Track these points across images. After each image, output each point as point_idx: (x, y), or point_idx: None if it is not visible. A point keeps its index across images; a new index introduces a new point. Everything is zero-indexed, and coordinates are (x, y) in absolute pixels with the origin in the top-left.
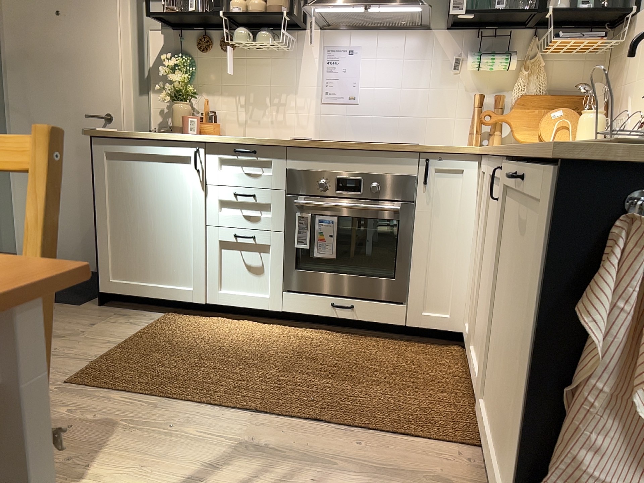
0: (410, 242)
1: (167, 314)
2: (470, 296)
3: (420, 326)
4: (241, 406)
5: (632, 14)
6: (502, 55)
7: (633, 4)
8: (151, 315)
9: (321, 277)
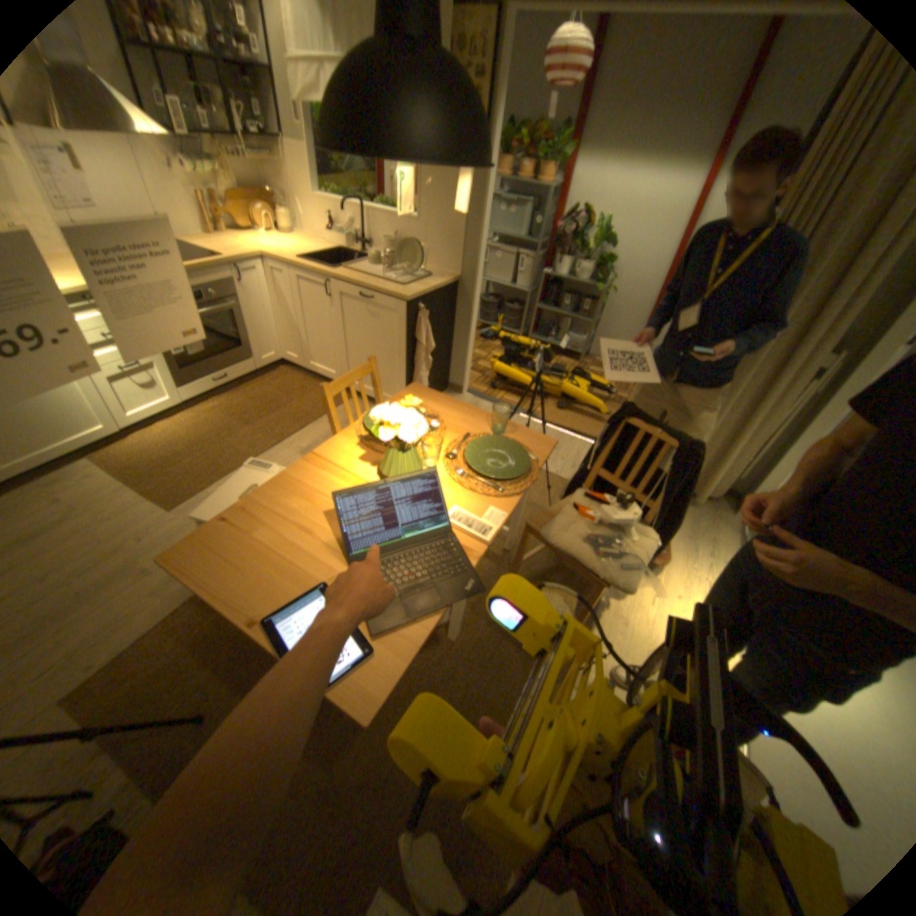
0: (239, 319)
1: (85, 457)
2: (283, 337)
3: (263, 365)
4: (267, 445)
5: (277, 135)
6: (208, 159)
7: (274, 126)
8: (79, 465)
9: (199, 365)
